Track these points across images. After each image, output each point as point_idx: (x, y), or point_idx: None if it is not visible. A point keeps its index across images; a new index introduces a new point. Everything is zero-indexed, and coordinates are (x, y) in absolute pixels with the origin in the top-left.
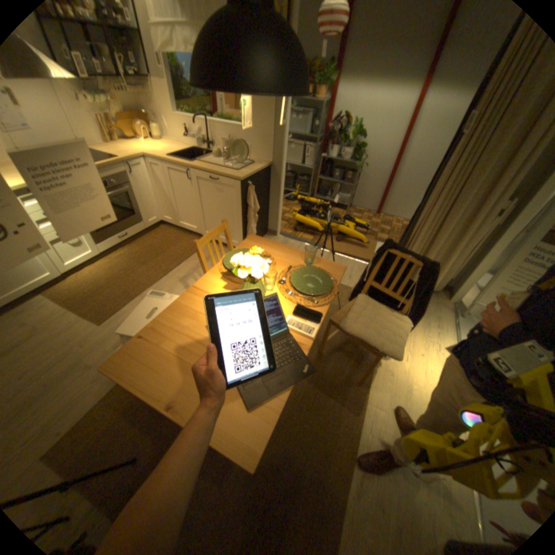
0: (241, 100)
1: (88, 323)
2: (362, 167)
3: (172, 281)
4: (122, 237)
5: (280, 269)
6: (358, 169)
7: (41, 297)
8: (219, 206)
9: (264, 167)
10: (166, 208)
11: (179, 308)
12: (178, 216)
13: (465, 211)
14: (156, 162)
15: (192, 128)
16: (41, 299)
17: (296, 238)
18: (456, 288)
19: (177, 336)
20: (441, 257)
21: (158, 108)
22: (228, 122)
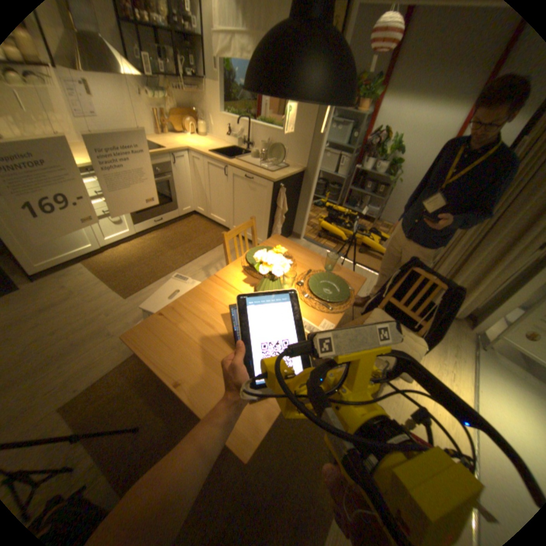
0: (286, 106)
1: (116, 295)
2: (395, 182)
3: (196, 268)
4: (157, 221)
5: (300, 271)
6: (391, 184)
7: (81, 265)
8: (249, 204)
9: (298, 172)
10: (200, 200)
11: (199, 293)
12: (210, 208)
13: (502, 239)
14: (198, 157)
15: (235, 128)
16: (80, 267)
17: (319, 244)
18: (481, 318)
19: (194, 319)
20: (468, 284)
21: (208, 107)
22: (270, 126)
